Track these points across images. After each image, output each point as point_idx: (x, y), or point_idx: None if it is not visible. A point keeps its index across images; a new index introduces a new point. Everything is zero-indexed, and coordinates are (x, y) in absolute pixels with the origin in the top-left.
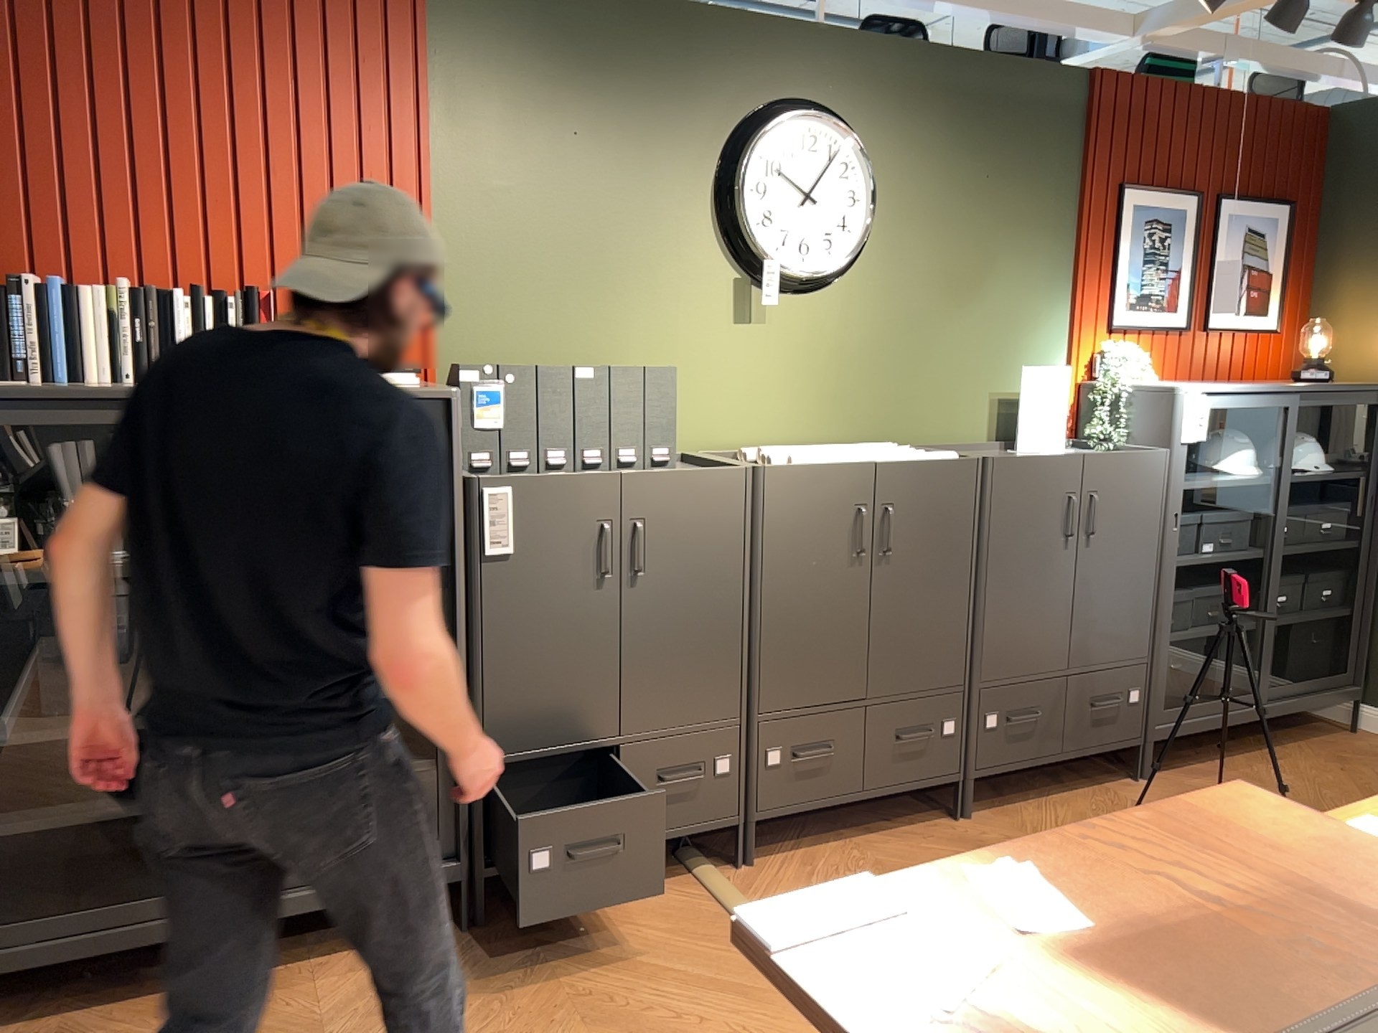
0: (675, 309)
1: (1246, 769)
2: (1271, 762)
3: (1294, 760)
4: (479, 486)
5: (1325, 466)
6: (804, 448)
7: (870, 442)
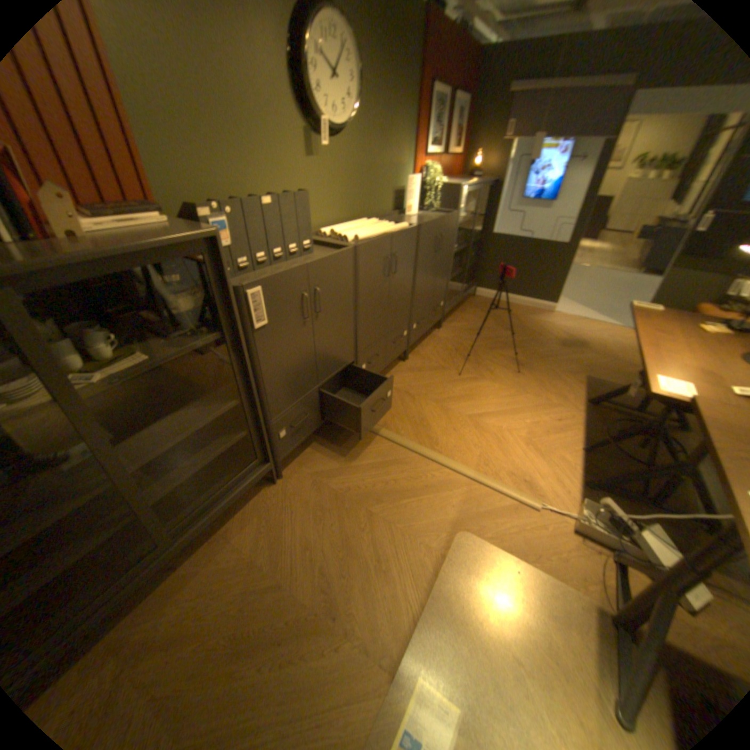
0: (279, 149)
1: (461, 317)
2: (464, 312)
3: (469, 310)
4: (245, 289)
5: (478, 209)
6: (349, 227)
7: (359, 217)
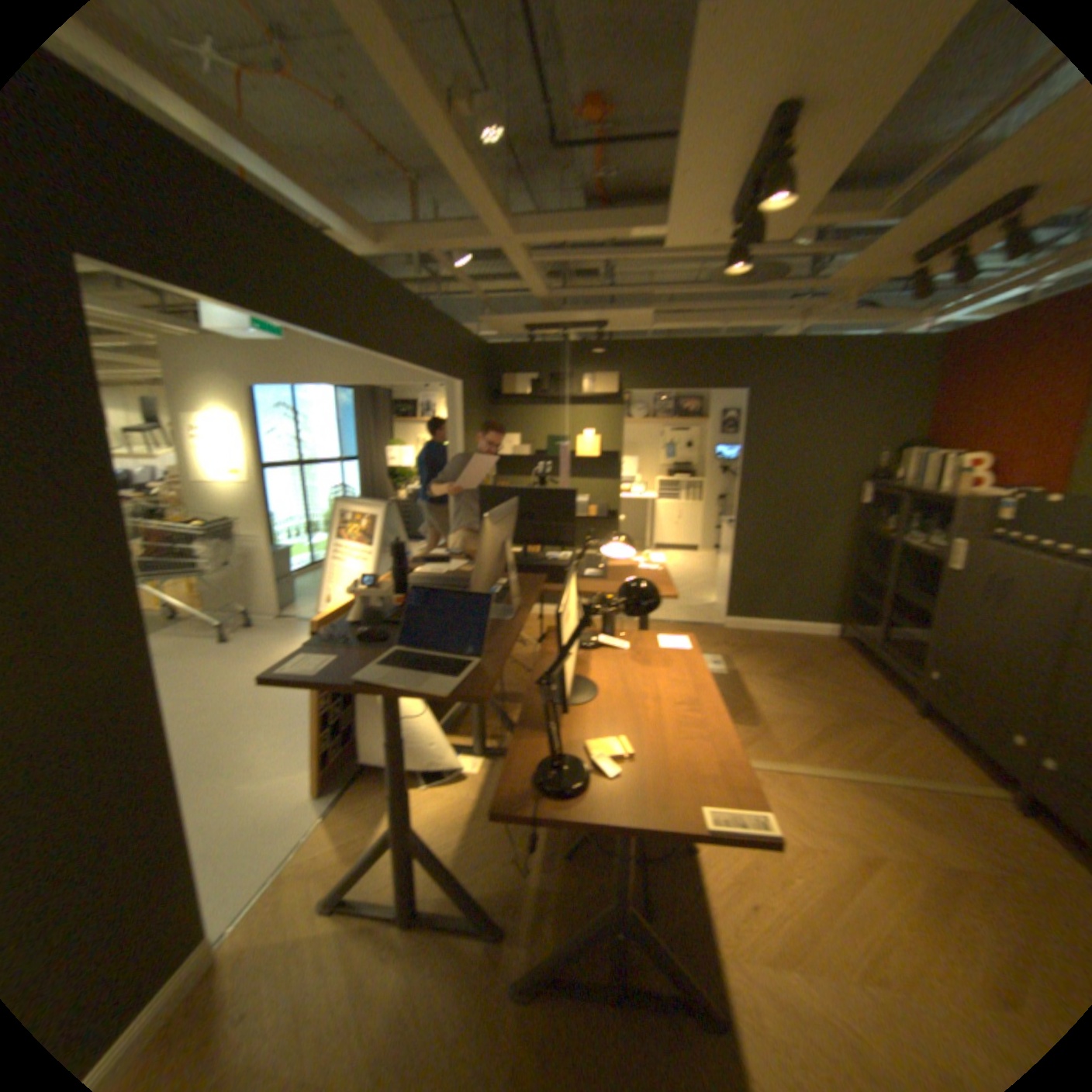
0: None
1: None
2: None
3: None
4: (958, 537)
5: None
6: None
7: None
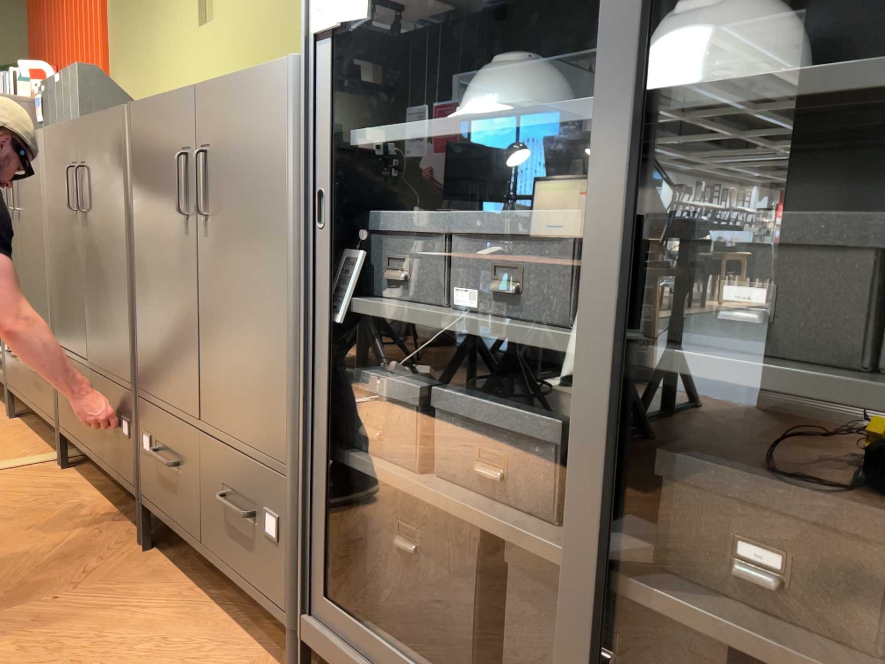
0: (175, 30)
1: None
2: None
3: None
4: None
5: None
6: None
7: None
